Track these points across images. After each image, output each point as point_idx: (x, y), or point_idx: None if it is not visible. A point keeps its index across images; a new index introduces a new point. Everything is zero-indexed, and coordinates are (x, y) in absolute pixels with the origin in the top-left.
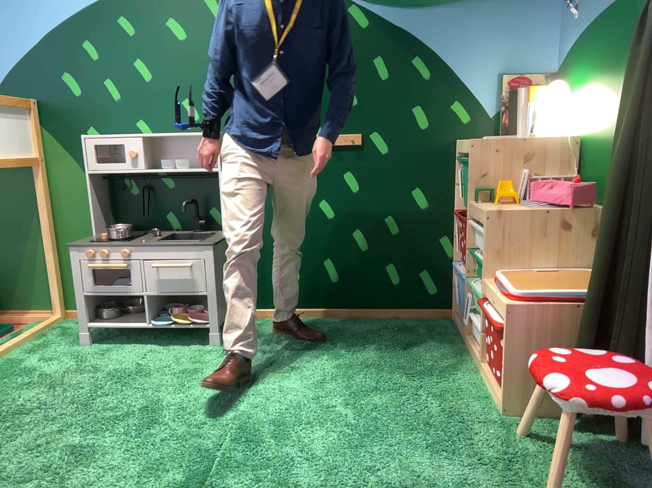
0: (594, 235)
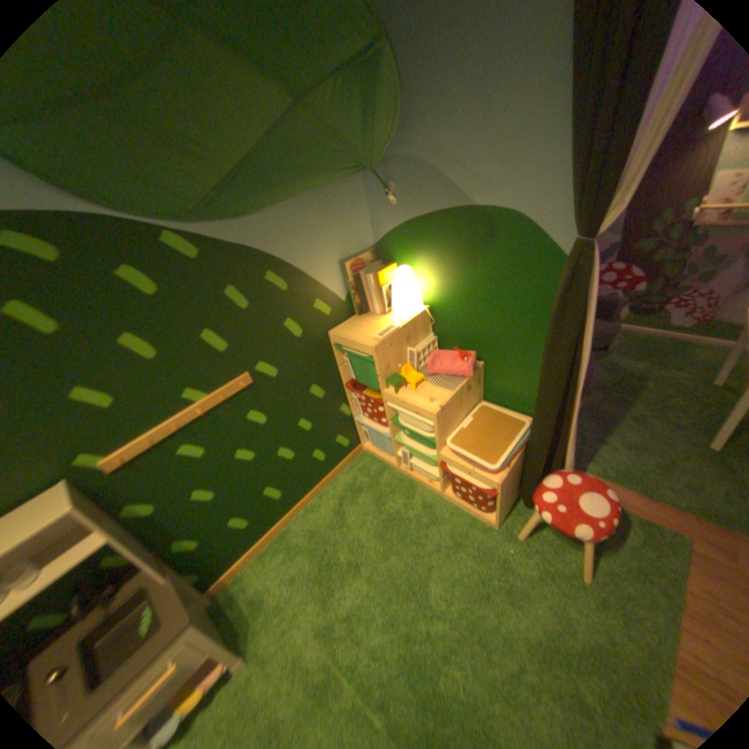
0: (479, 383)
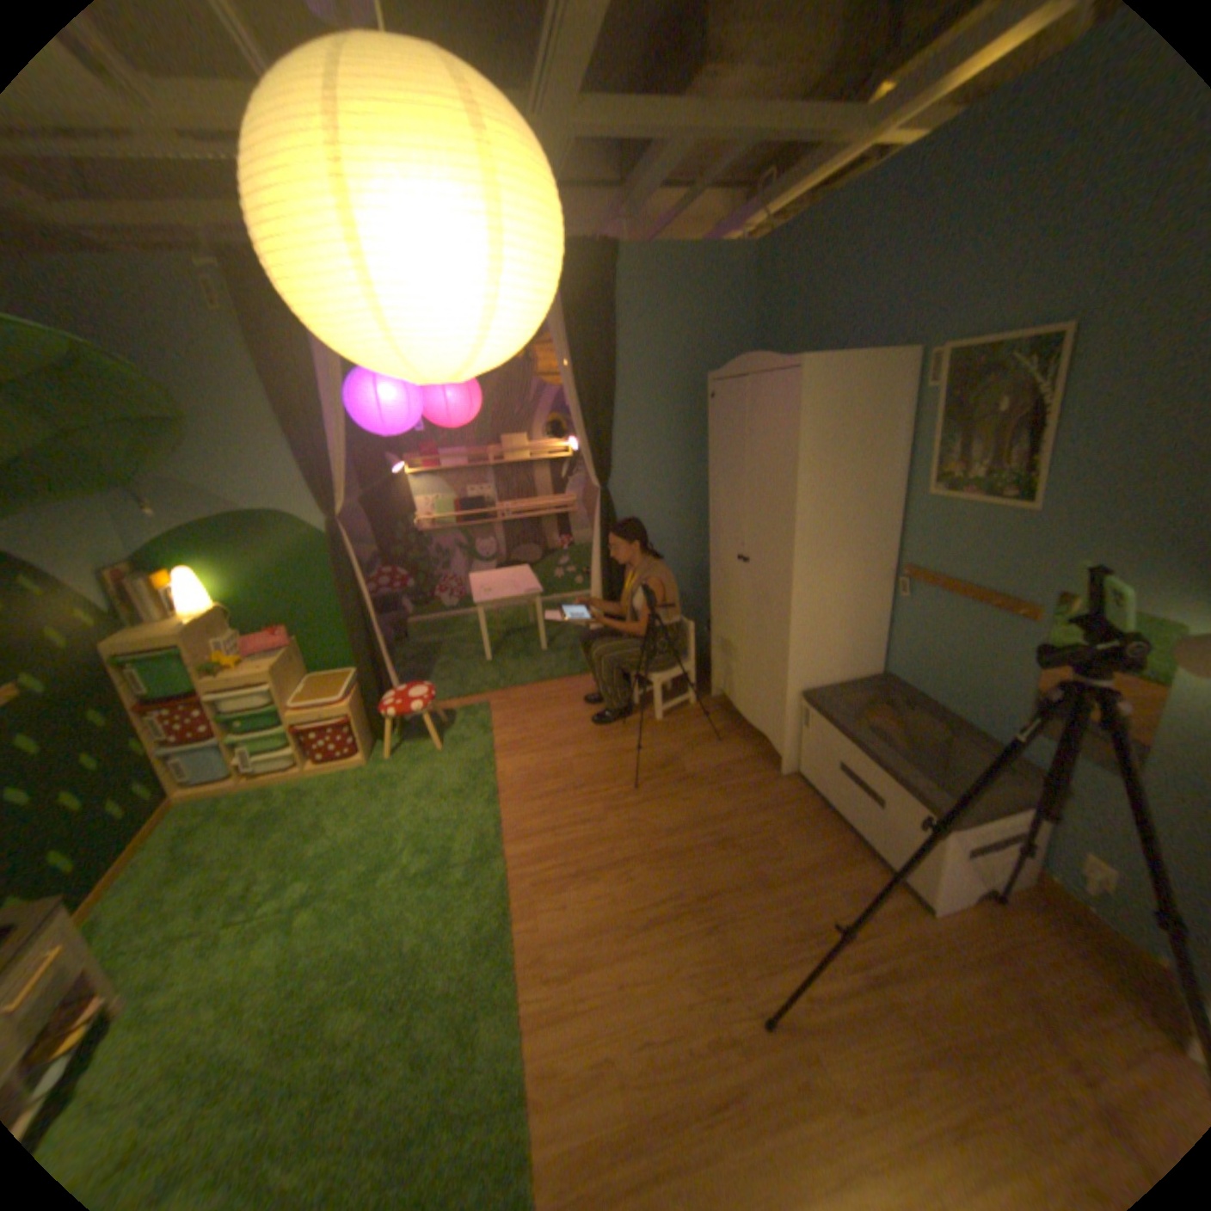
0: (297, 657)
